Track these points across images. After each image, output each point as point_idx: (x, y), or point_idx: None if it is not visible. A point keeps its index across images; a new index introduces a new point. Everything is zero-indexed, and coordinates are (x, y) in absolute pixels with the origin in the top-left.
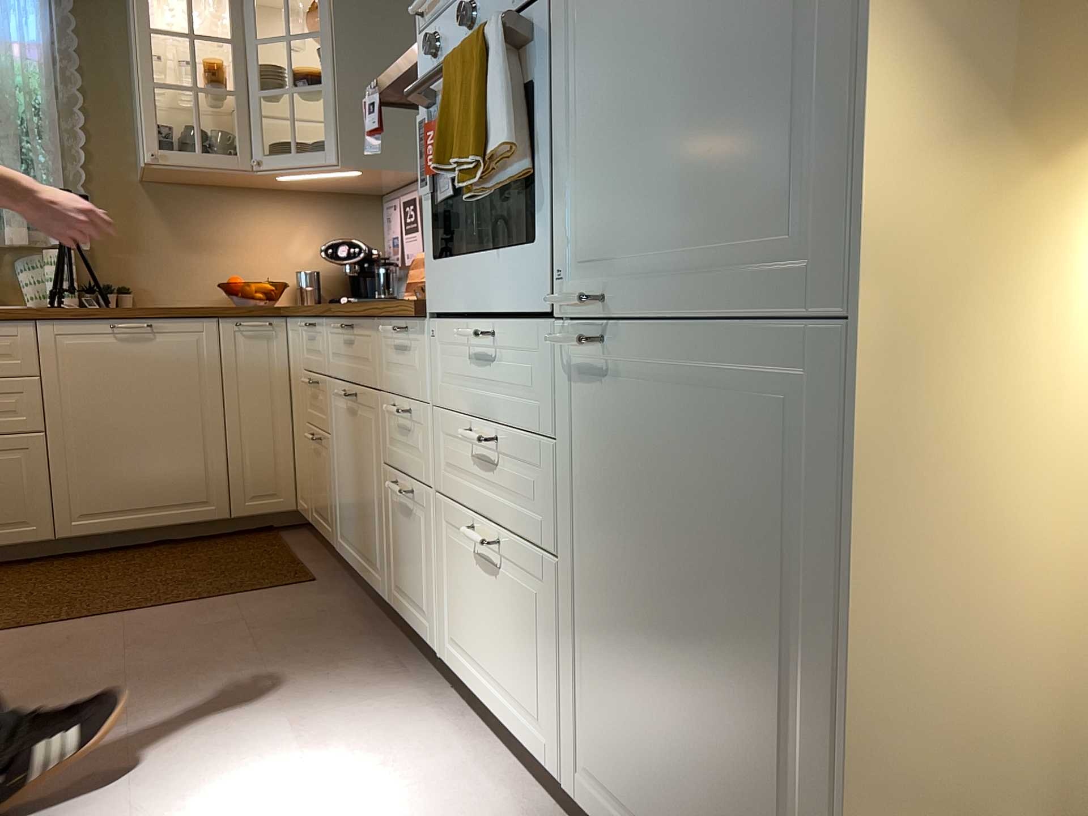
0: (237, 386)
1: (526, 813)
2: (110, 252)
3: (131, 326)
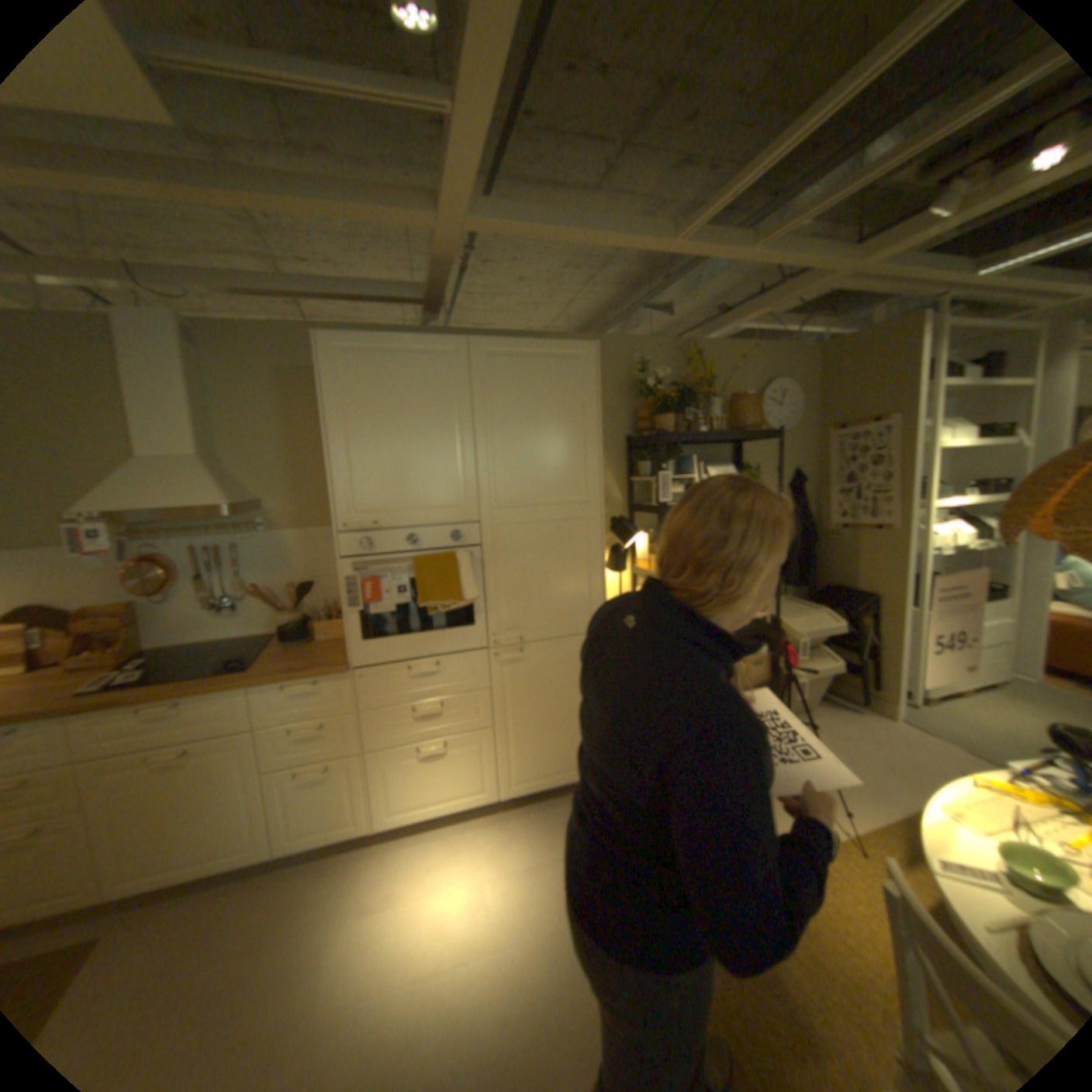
0: None
1: (472, 830)
2: None
3: None
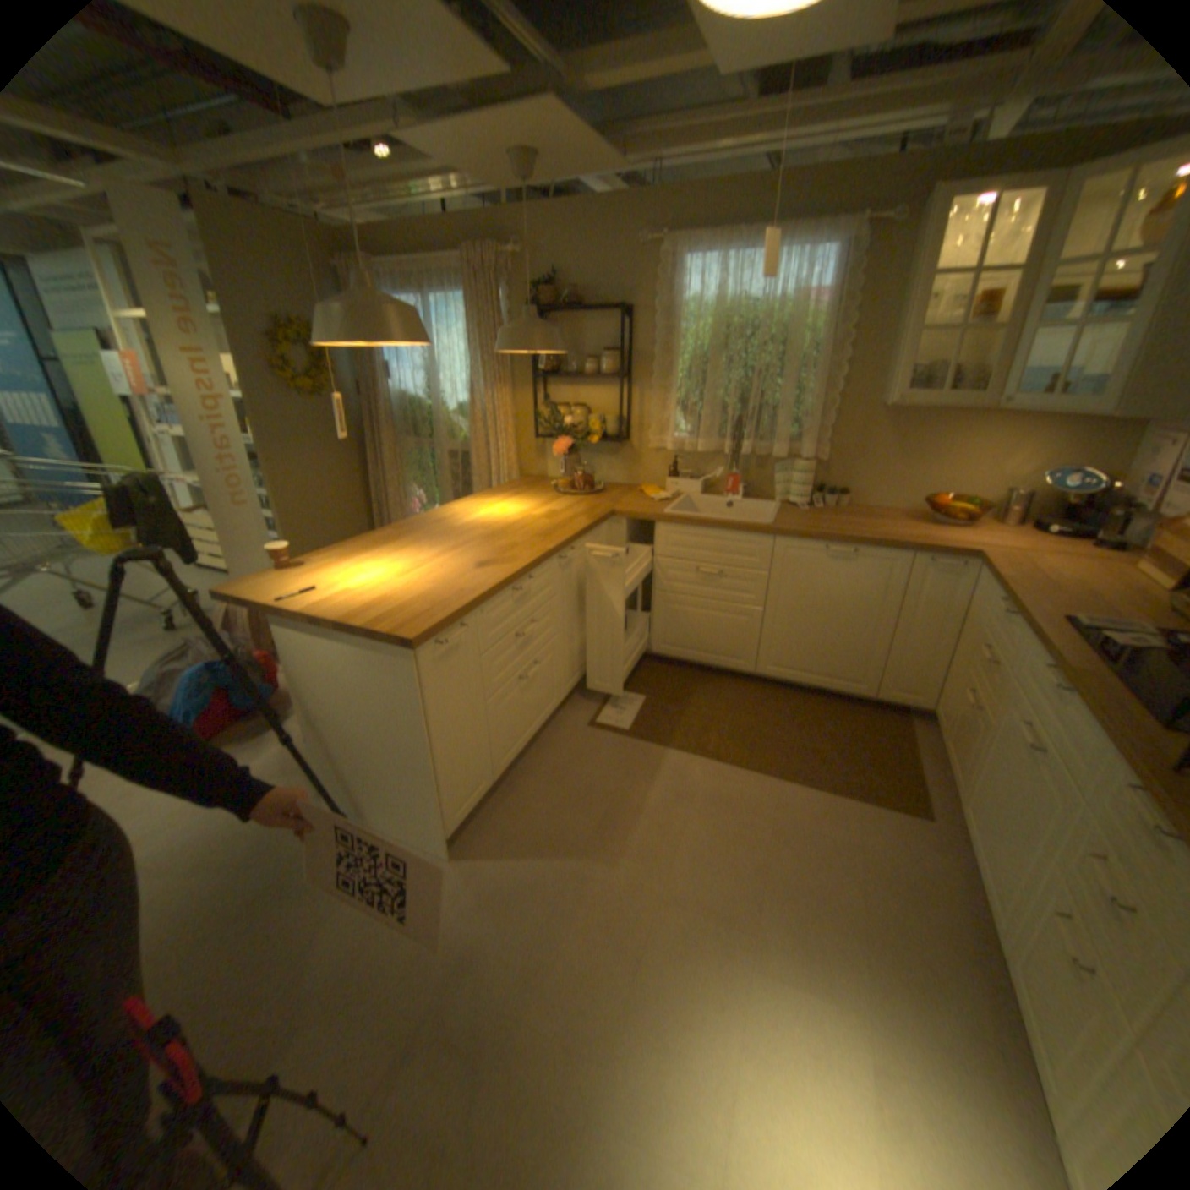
0: (915, 608)
1: None
2: (841, 460)
3: (840, 550)
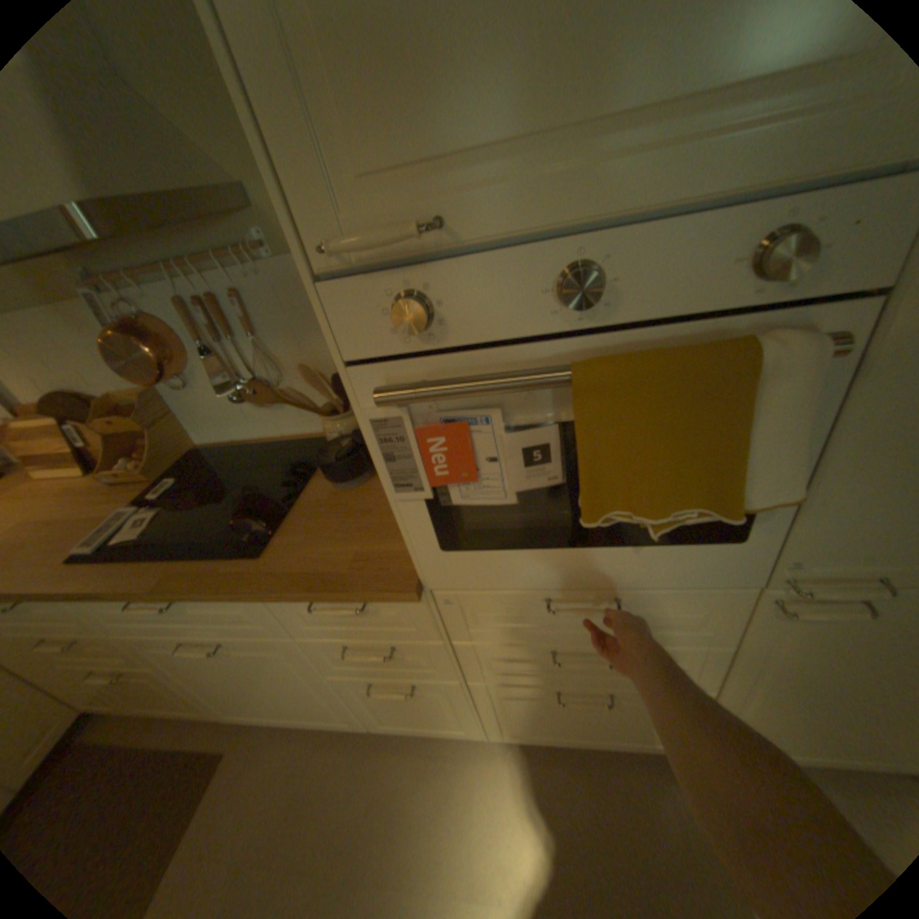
0: None
1: (643, 771)
2: None
3: None
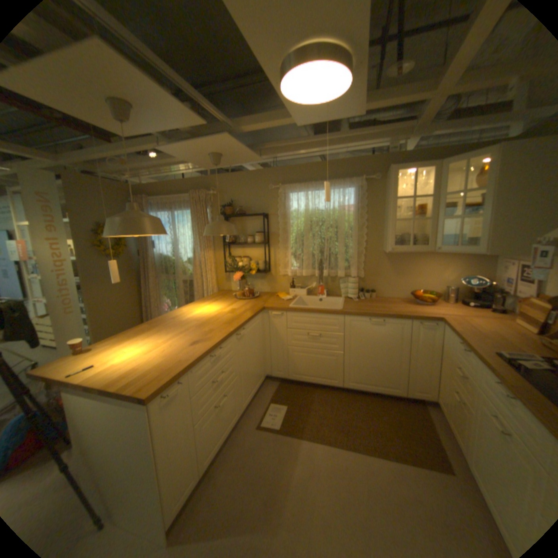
0: (417, 347)
1: None
2: (369, 276)
3: (377, 321)
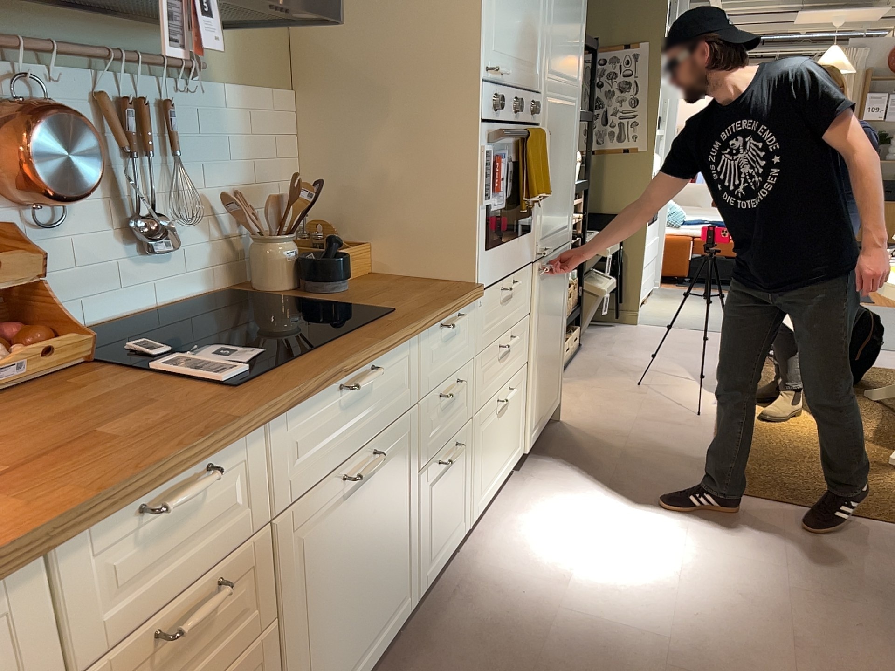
0: None
1: (516, 490)
2: None
3: None
